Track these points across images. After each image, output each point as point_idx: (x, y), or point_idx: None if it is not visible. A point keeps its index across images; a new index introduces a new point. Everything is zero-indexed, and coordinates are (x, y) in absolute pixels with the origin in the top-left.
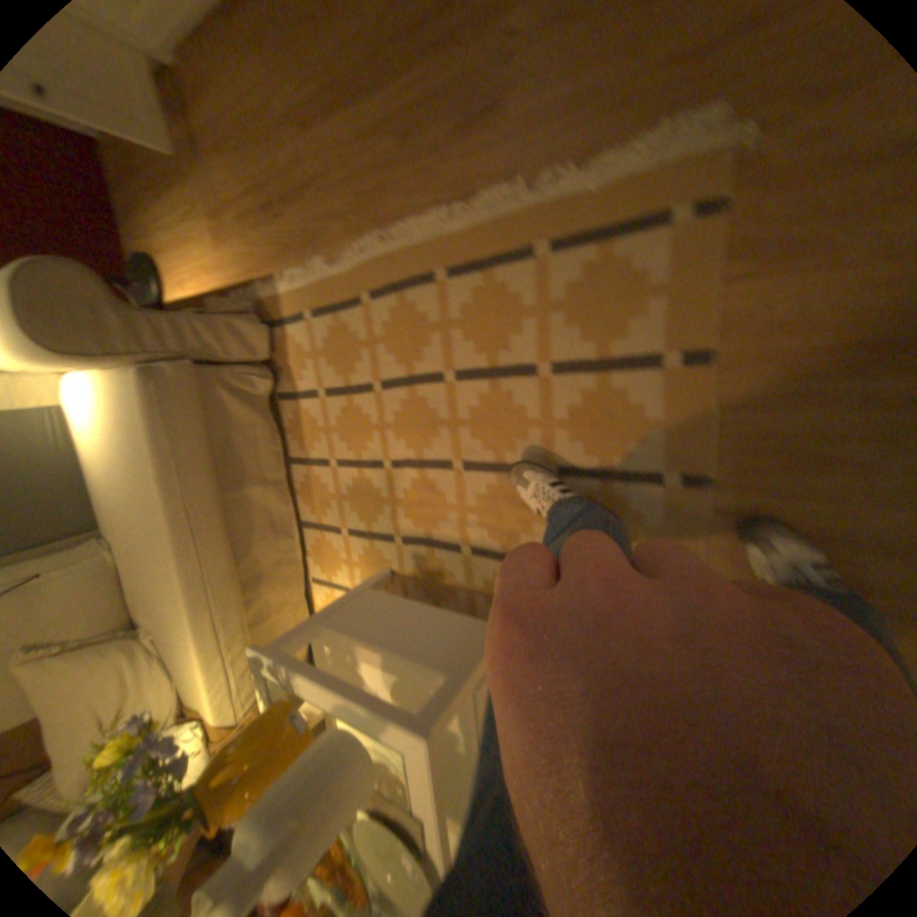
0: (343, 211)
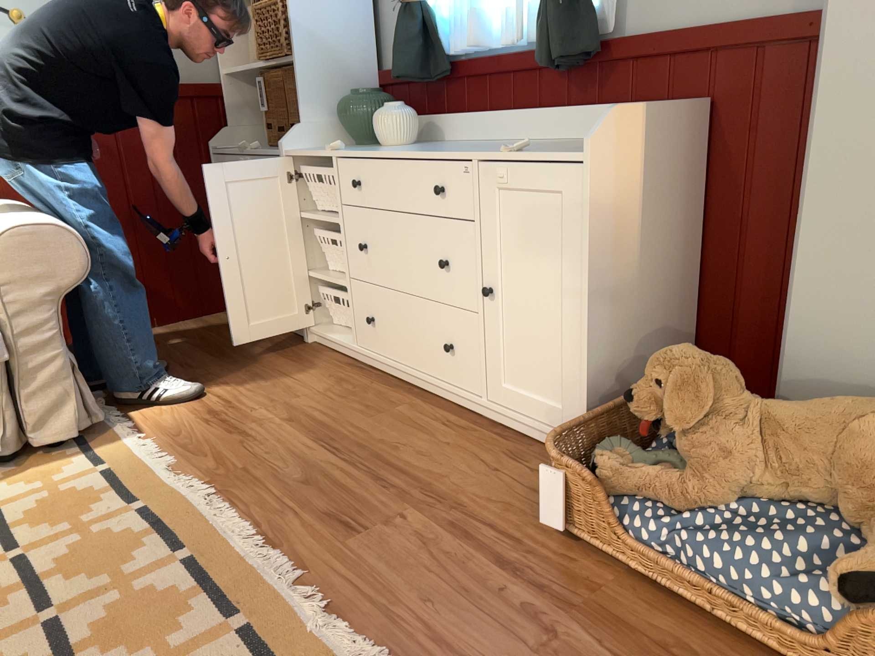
0: (224, 466)
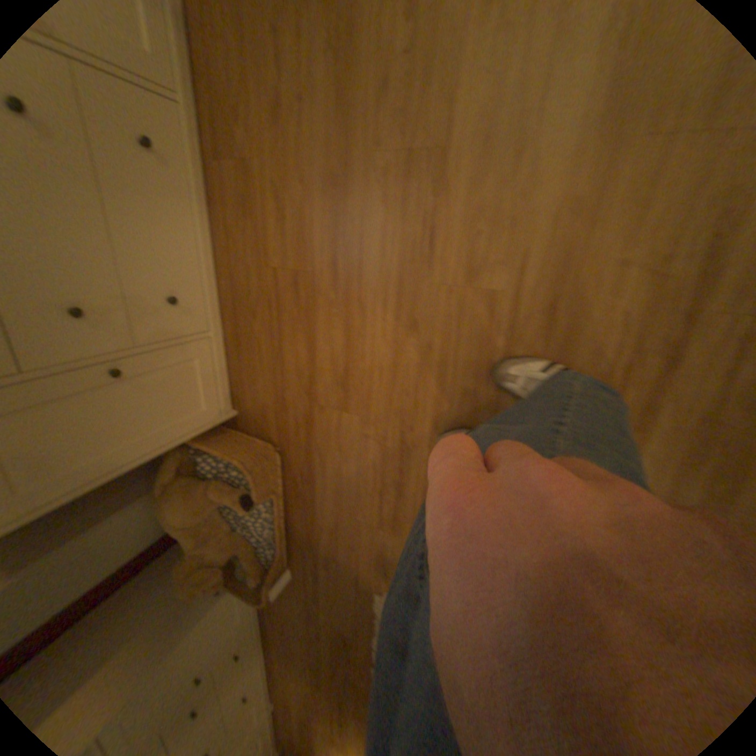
0: (352, 701)
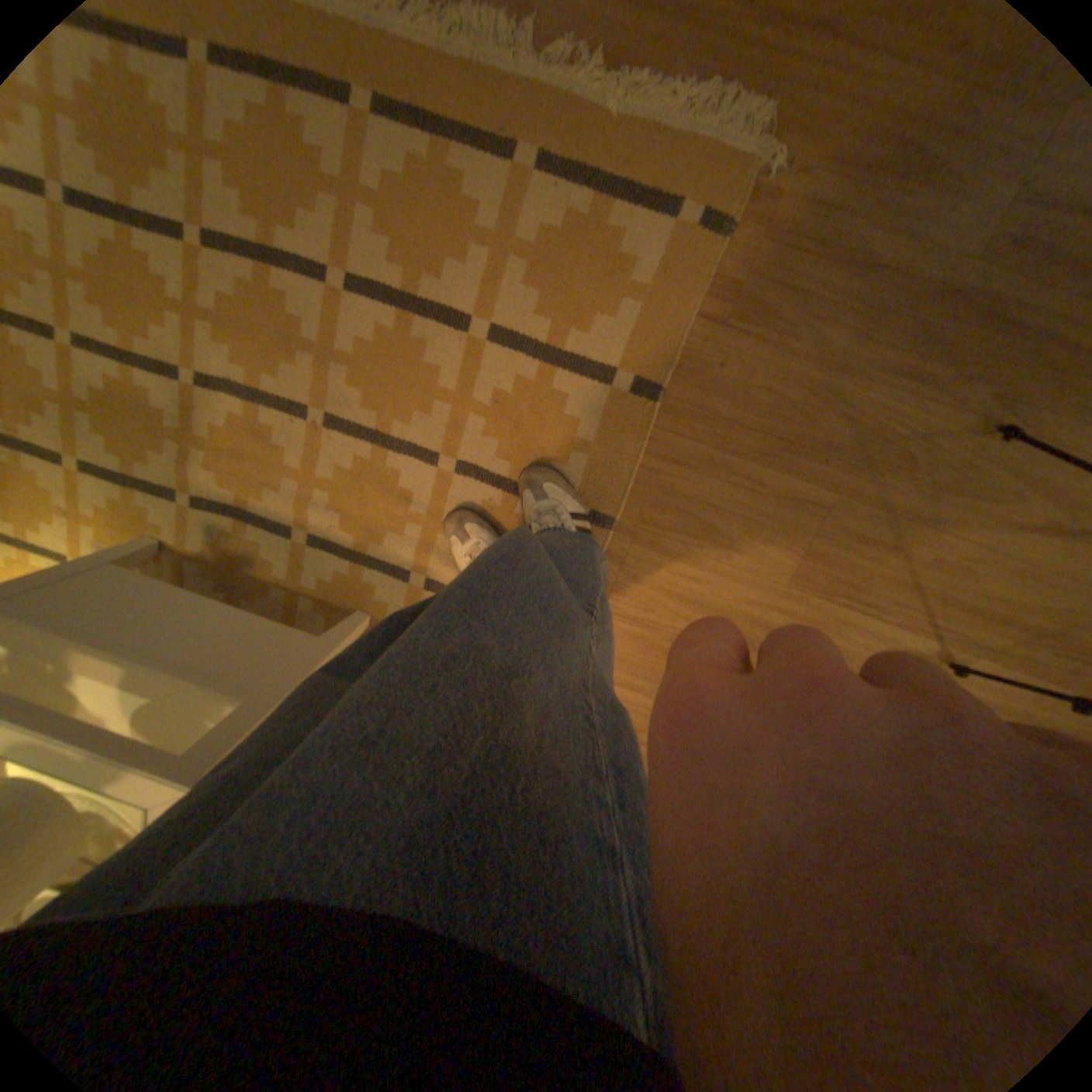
0: None
